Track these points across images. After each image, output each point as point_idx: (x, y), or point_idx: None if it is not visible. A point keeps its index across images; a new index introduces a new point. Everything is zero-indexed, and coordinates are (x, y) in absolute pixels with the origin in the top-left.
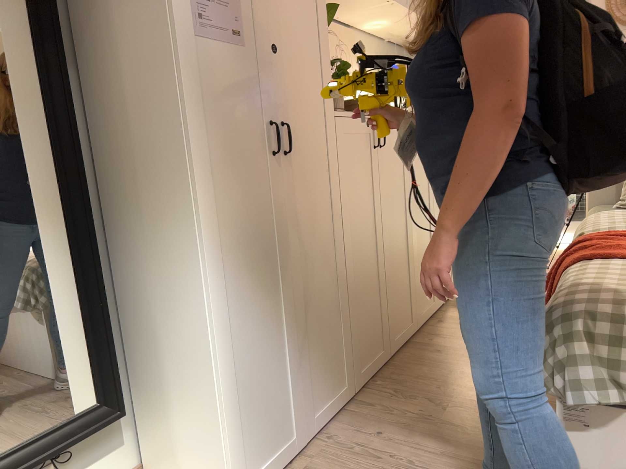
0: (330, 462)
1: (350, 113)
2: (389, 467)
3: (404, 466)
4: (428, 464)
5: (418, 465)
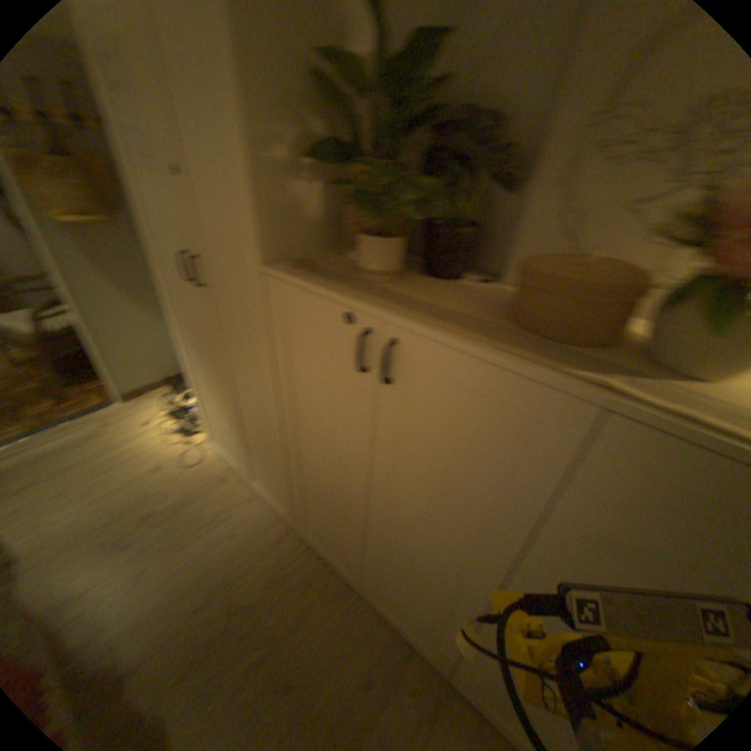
0: (219, 498)
1: (308, 281)
2: (186, 534)
3: (180, 545)
4: (167, 564)
5: (173, 556)
